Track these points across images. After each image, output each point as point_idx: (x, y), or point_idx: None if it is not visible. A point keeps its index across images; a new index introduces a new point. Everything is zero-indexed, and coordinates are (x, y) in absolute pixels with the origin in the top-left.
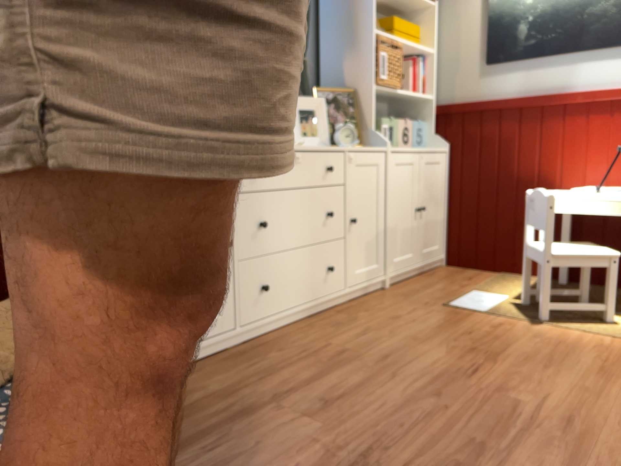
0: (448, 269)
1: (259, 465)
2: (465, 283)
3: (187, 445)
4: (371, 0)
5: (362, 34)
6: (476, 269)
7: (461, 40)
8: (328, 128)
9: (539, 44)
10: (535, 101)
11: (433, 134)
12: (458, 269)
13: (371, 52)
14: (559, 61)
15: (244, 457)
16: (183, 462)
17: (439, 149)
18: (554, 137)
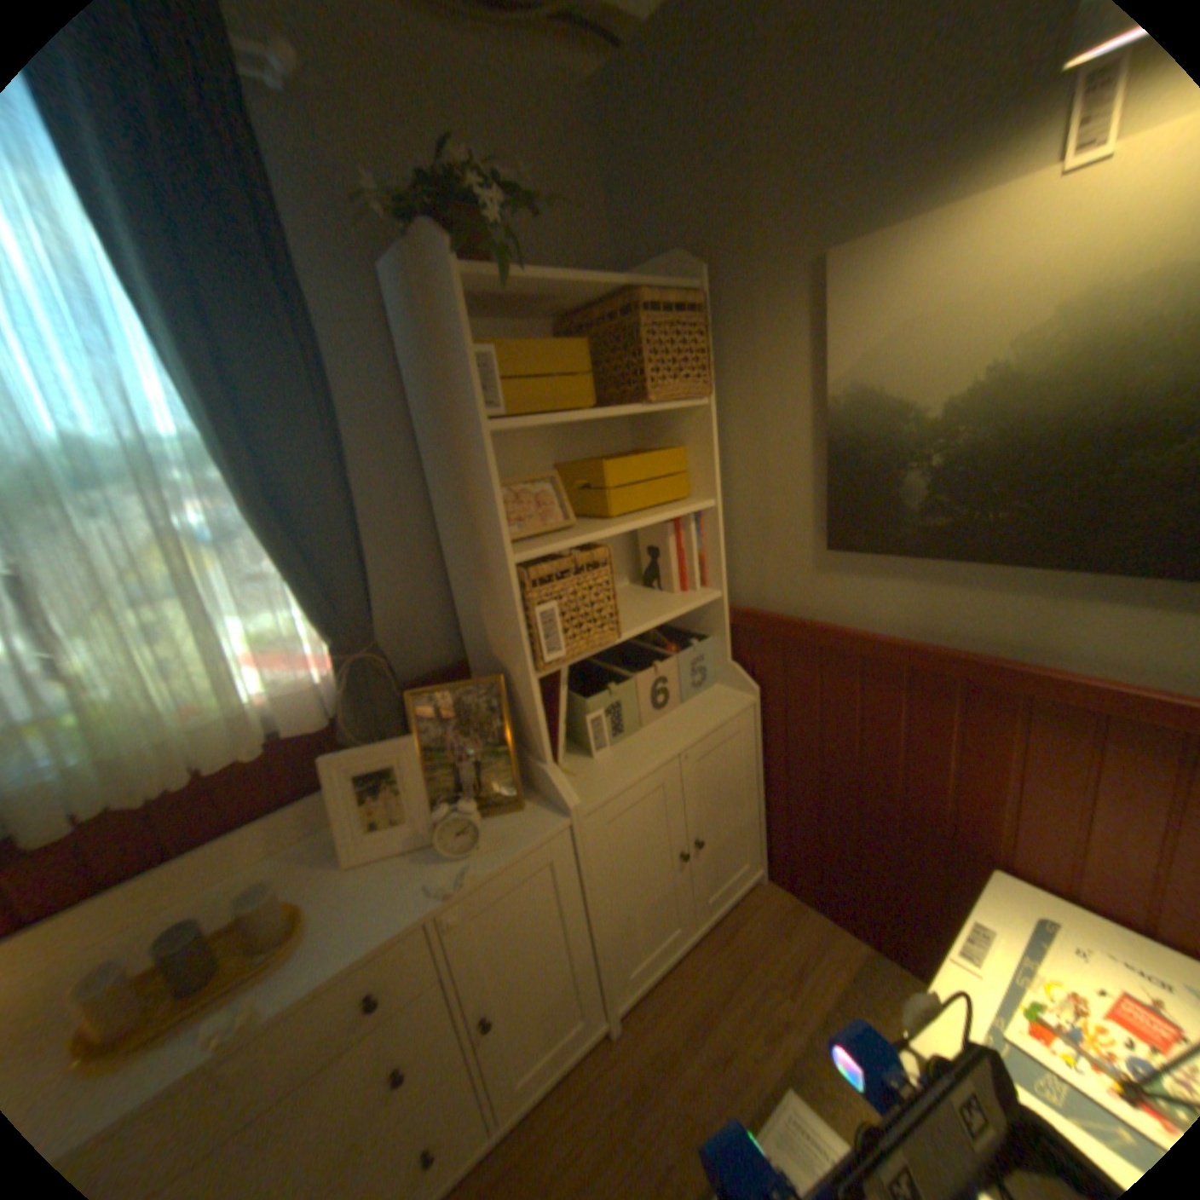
0: (768, 911)
1: None
2: (784, 1014)
3: None
4: (494, 493)
5: (495, 562)
6: (825, 918)
7: (773, 482)
8: (426, 805)
9: (965, 530)
10: (952, 667)
11: (731, 661)
12: (790, 910)
13: (517, 608)
14: (1023, 581)
15: None
16: None
17: (742, 695)
18: (1001, 759)
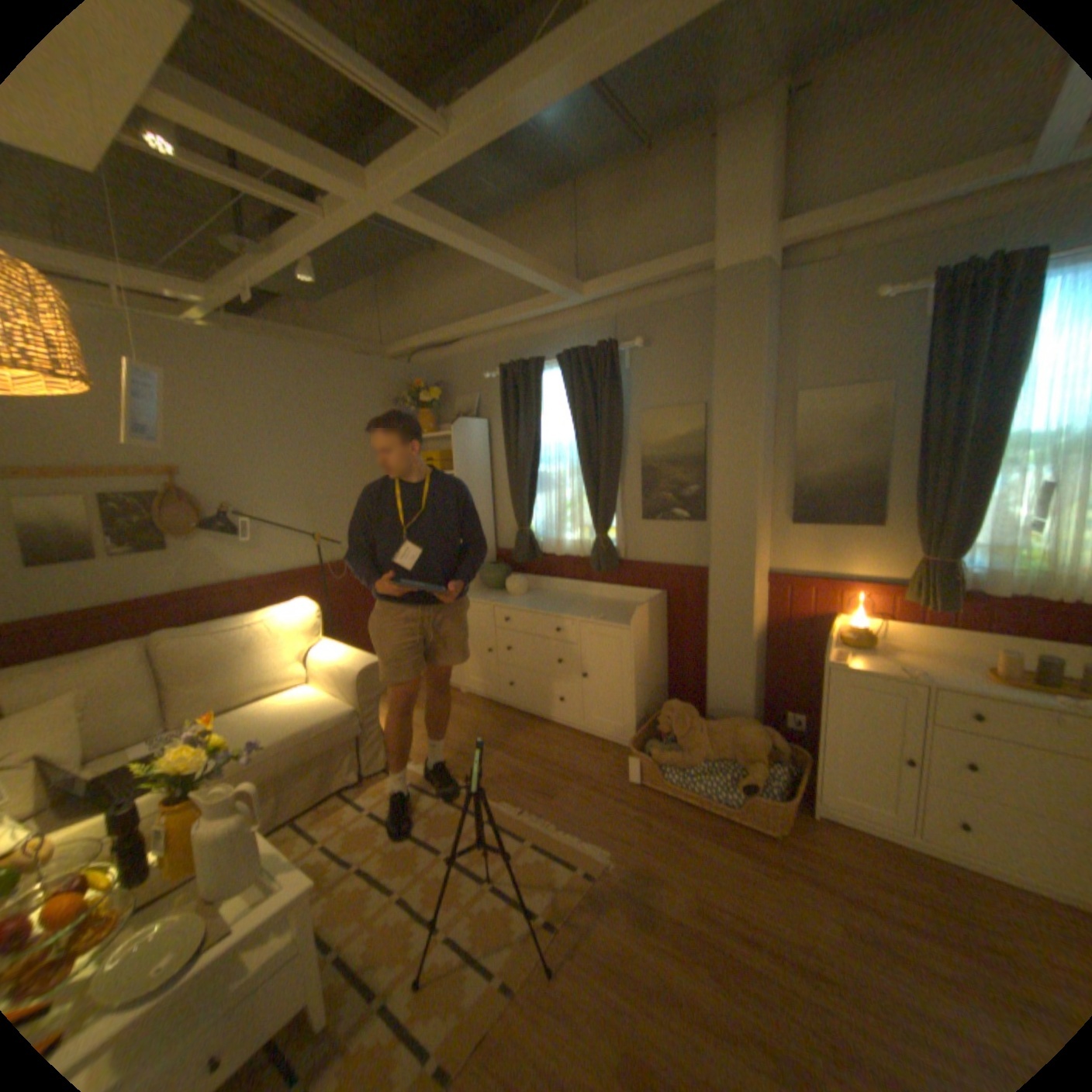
0: None
1: (772, 908)
2: None
3: (767, 863)
4: None
5: None
6: None
7: None
8: None
9: None
10: None
11: None
12: None
13: None
14: None
15: (774, 897)
16: (751, 866)
17: None
18: None
